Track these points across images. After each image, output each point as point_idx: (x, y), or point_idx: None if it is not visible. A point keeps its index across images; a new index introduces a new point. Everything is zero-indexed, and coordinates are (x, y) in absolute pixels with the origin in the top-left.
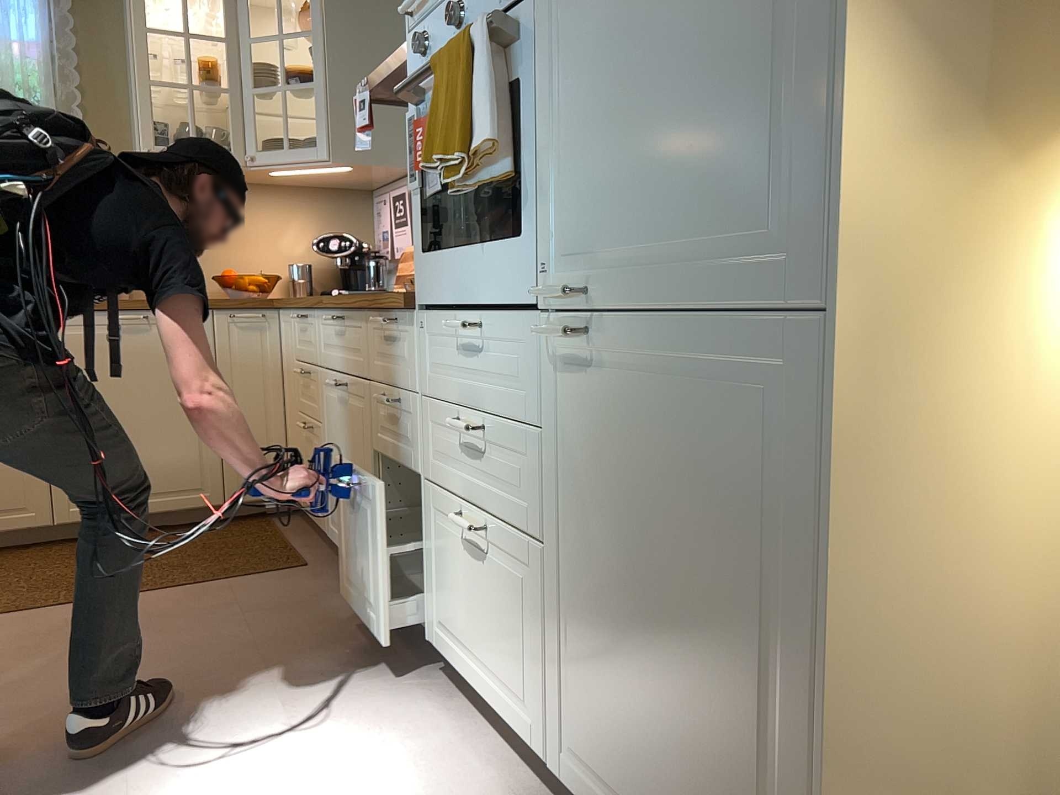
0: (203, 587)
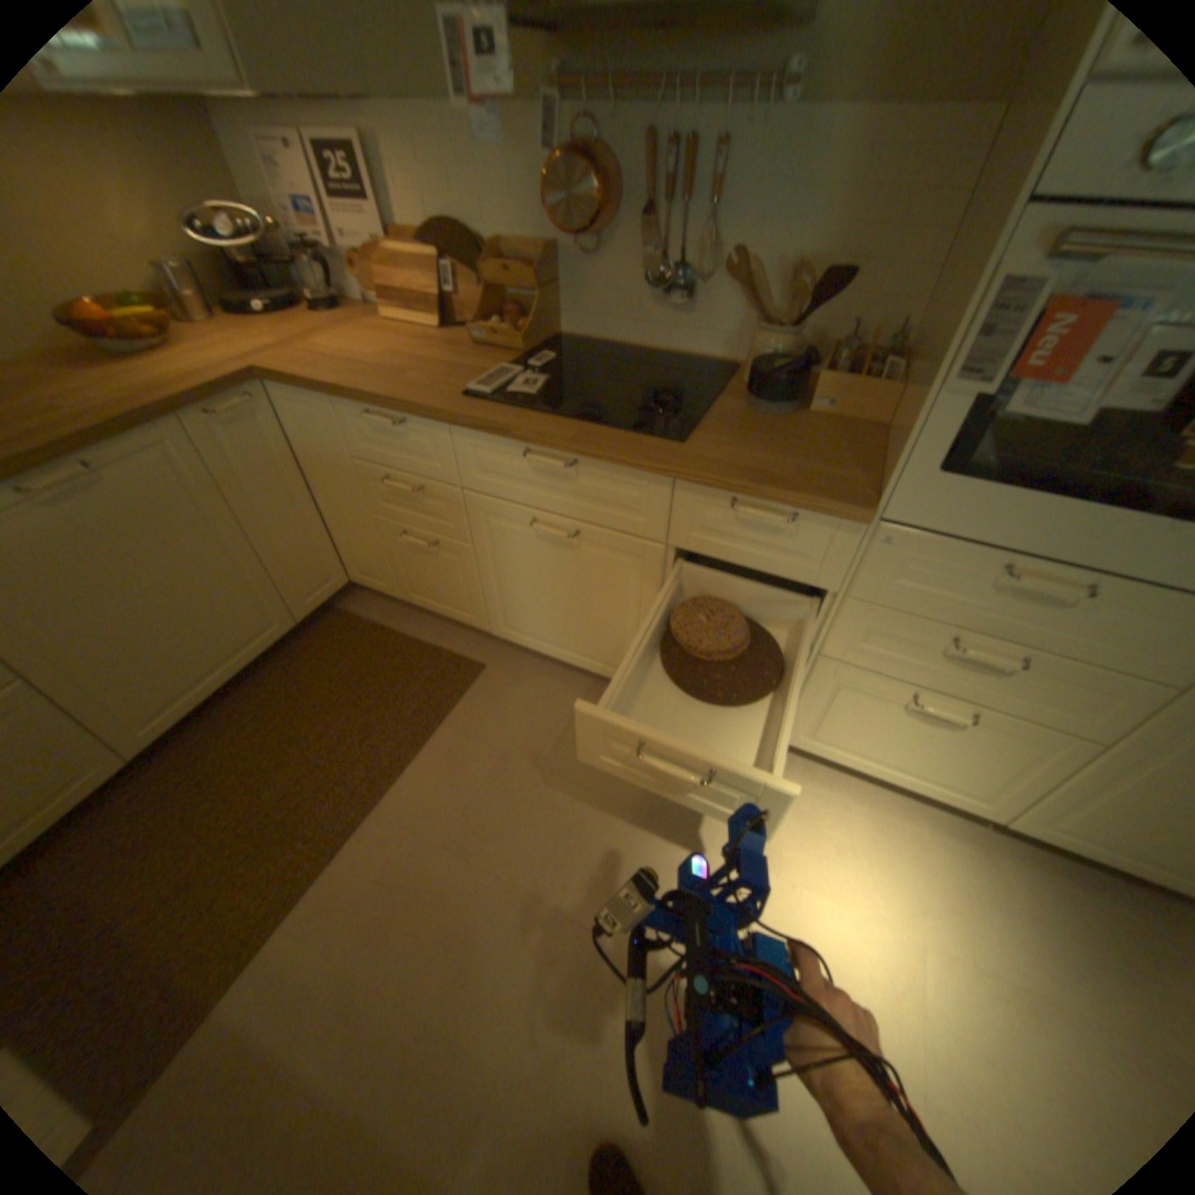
0: (430, 744)
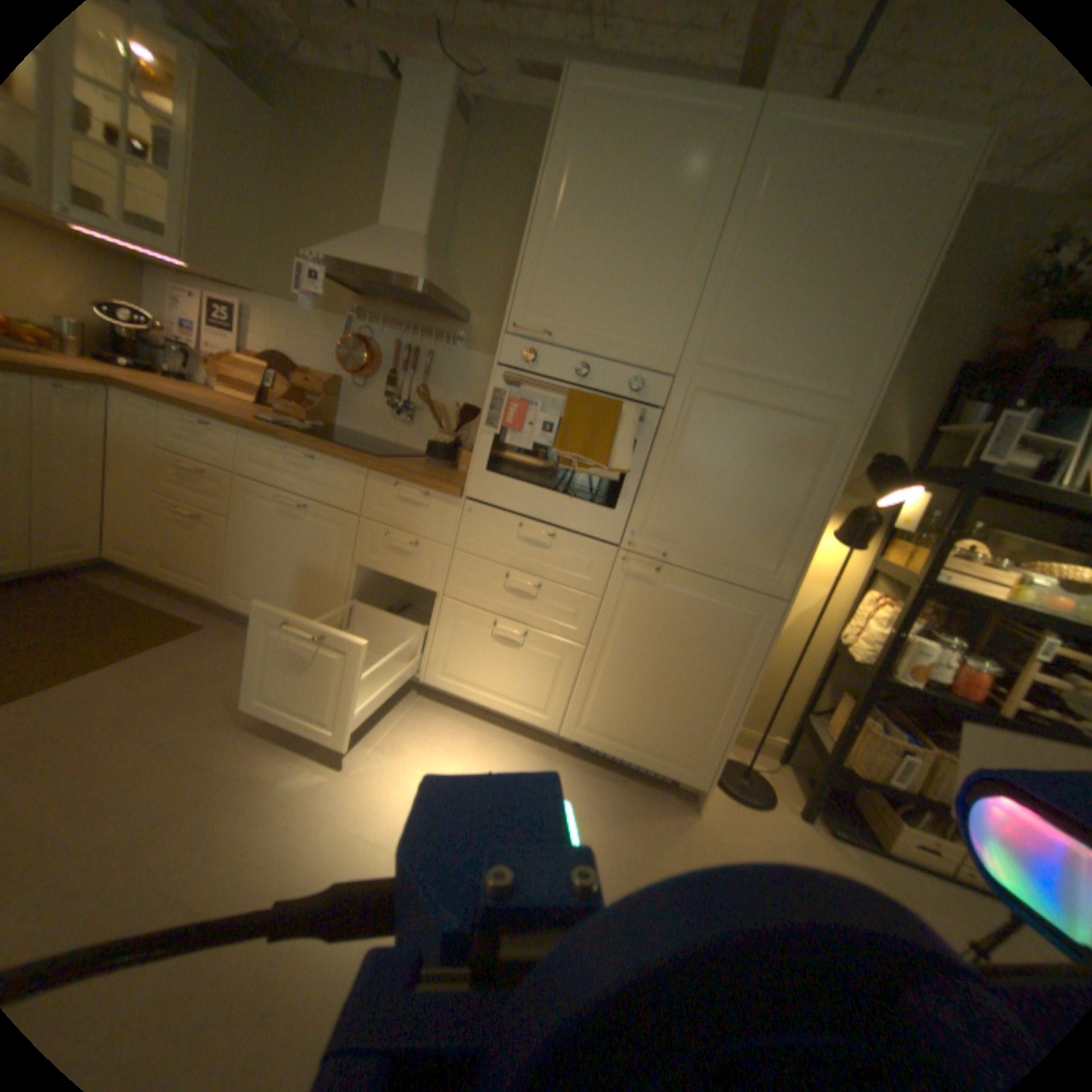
0: (121, 664)
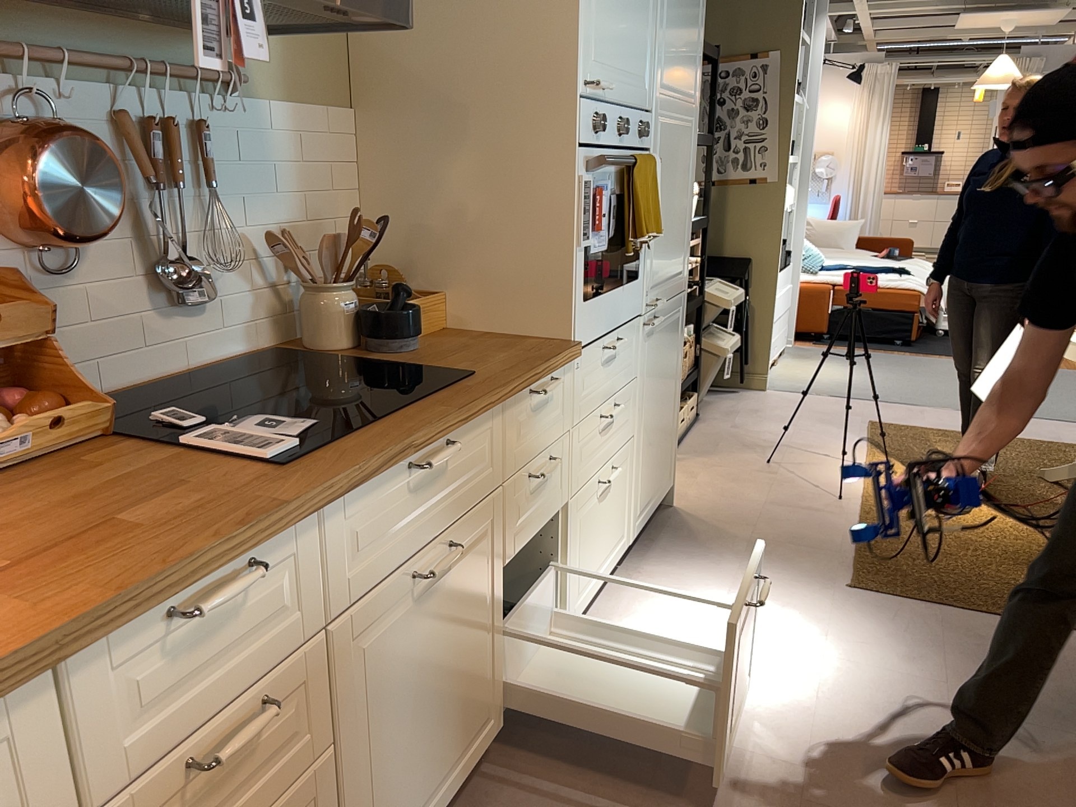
0: None
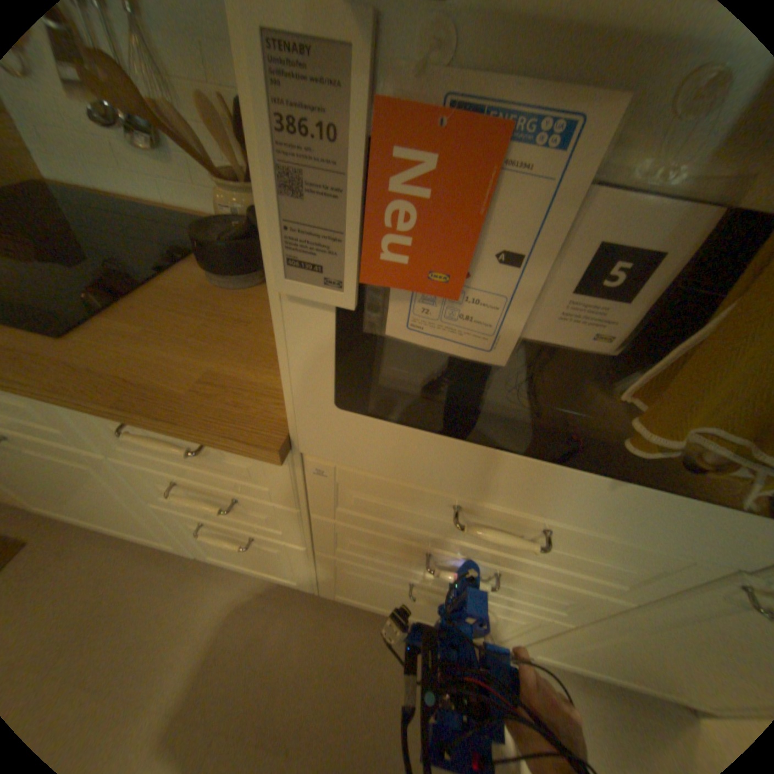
0: None
